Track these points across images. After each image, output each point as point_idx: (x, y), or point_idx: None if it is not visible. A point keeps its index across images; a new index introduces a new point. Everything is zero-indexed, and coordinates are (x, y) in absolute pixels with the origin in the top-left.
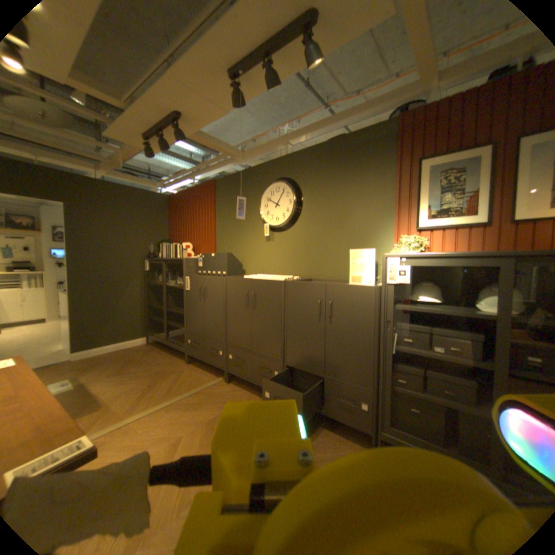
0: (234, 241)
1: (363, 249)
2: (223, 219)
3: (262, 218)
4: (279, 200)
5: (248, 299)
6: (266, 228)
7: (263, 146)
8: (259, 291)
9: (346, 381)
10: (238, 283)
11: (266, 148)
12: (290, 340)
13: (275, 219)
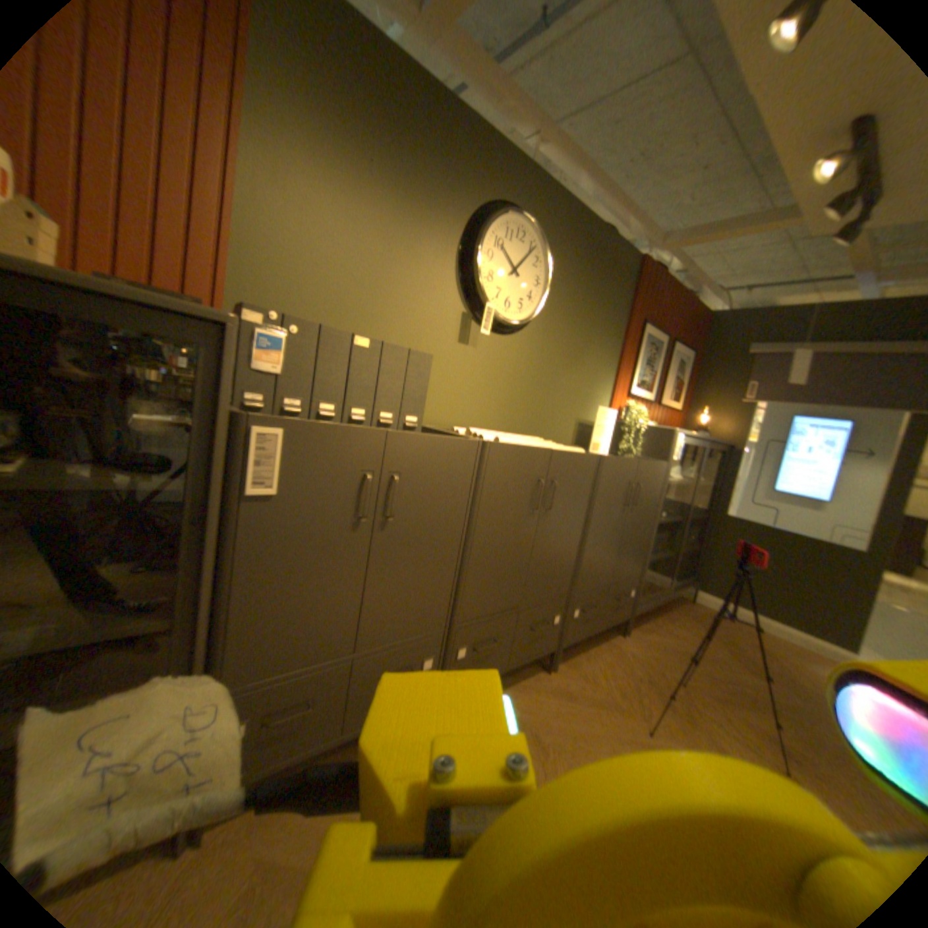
0: (341, 294)
1: (609, 409)
2: (293, 178)
3: (480, 283)
4: (518, 261)
5: (535, 497)
6: (487, 315)
7: (505, 78)
8: (561, 476)
9: (625, 575)
10: (518, 461)
11: (510, 95)
12: (587, 552)
13: (502, 301)
